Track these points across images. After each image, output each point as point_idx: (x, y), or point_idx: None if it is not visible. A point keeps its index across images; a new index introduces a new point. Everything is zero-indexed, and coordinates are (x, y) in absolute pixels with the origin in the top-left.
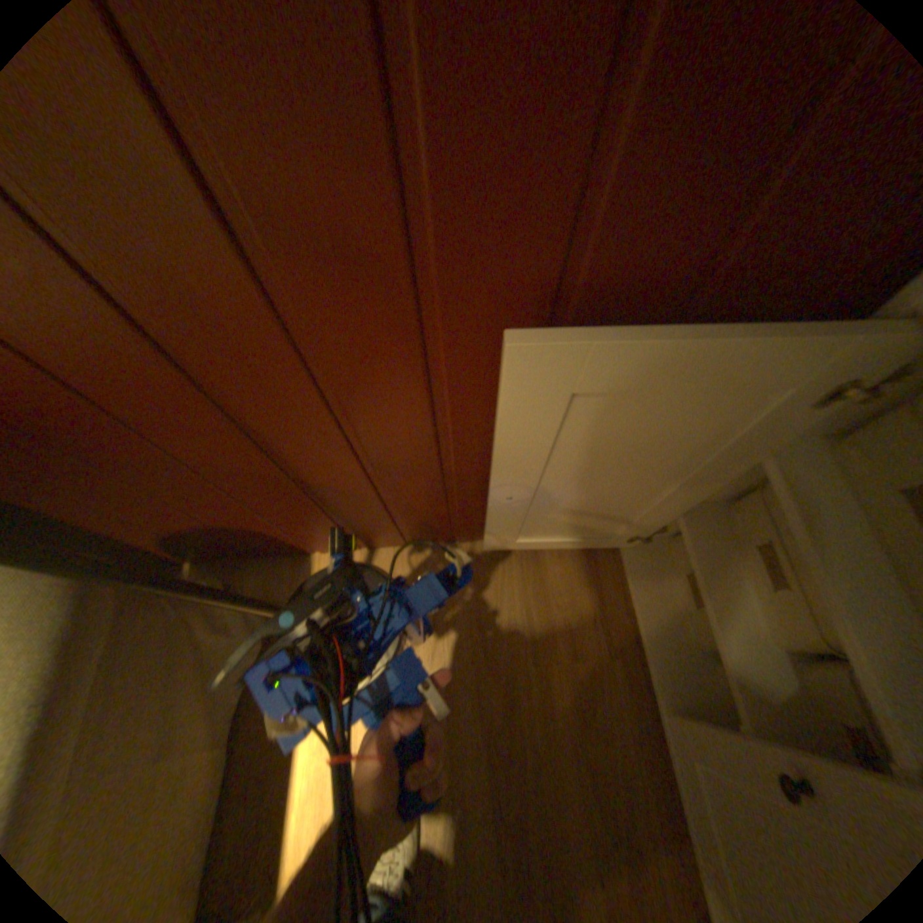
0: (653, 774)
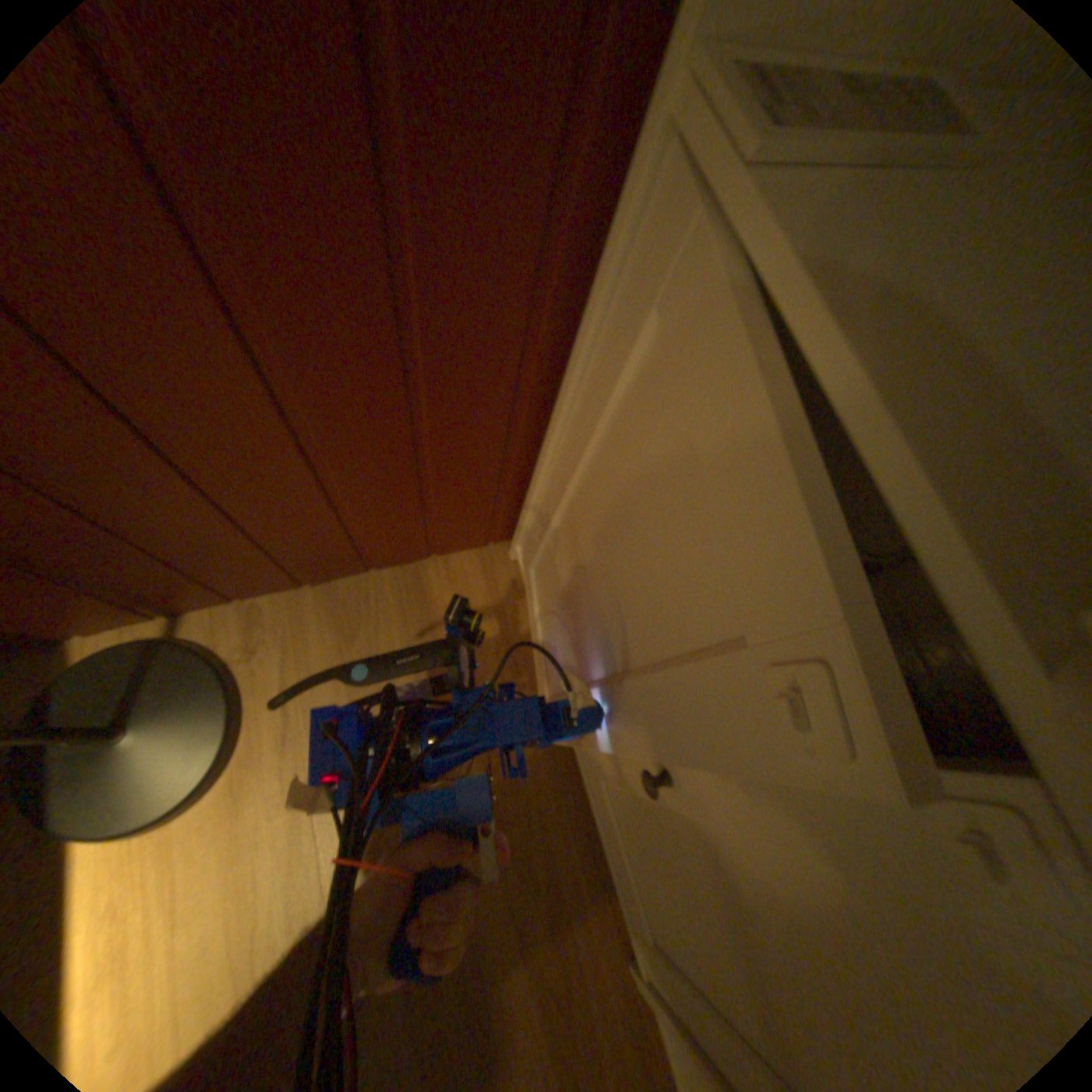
0: (569, 805)
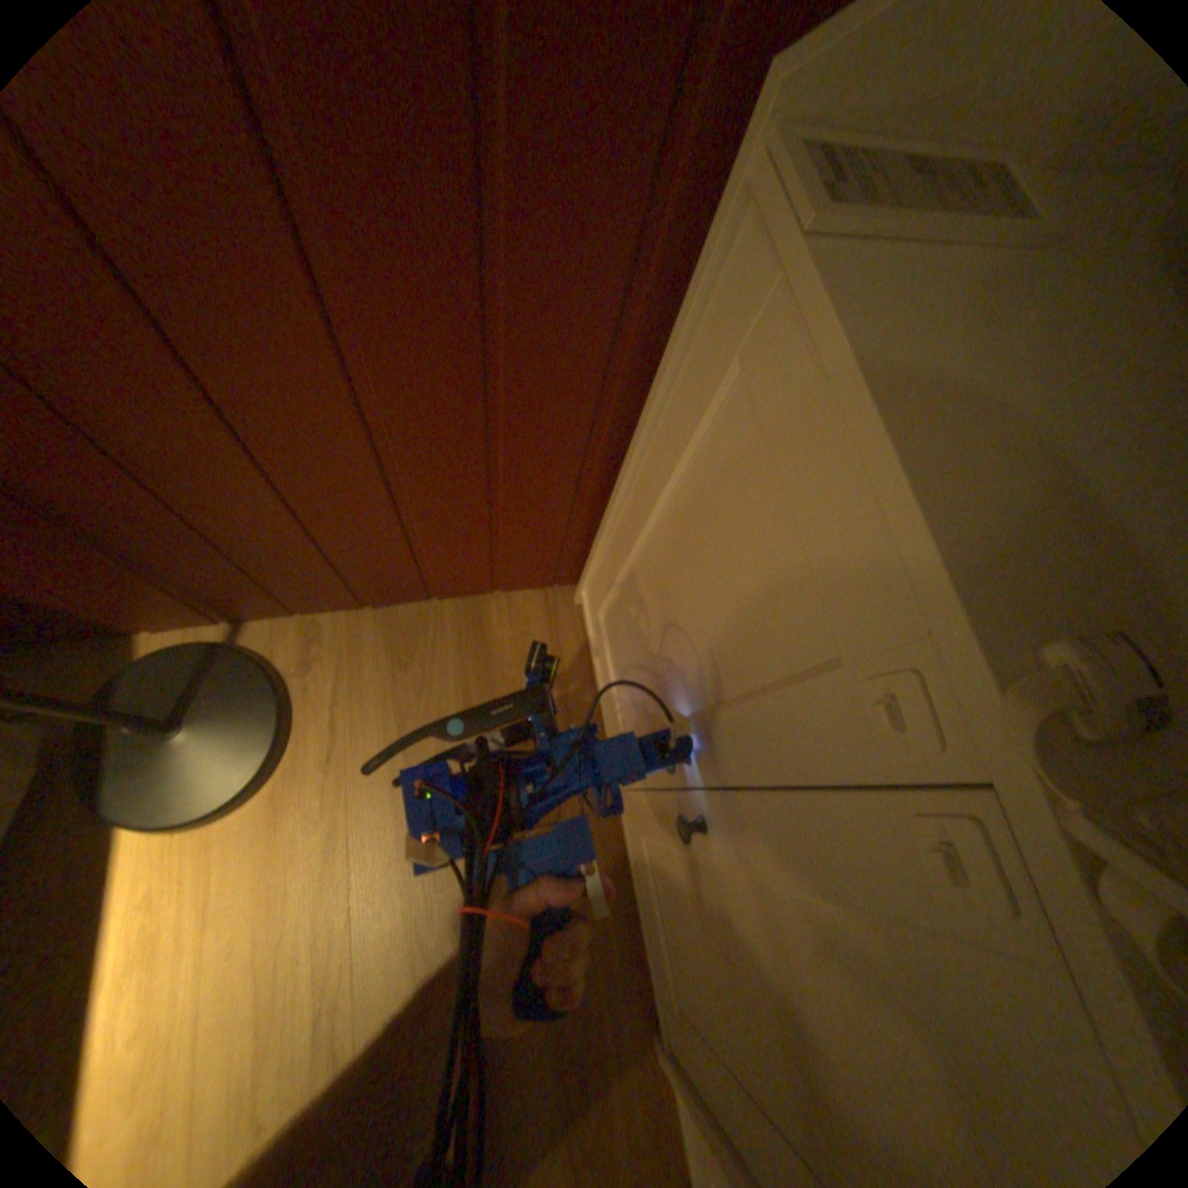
0: (608, 863)
